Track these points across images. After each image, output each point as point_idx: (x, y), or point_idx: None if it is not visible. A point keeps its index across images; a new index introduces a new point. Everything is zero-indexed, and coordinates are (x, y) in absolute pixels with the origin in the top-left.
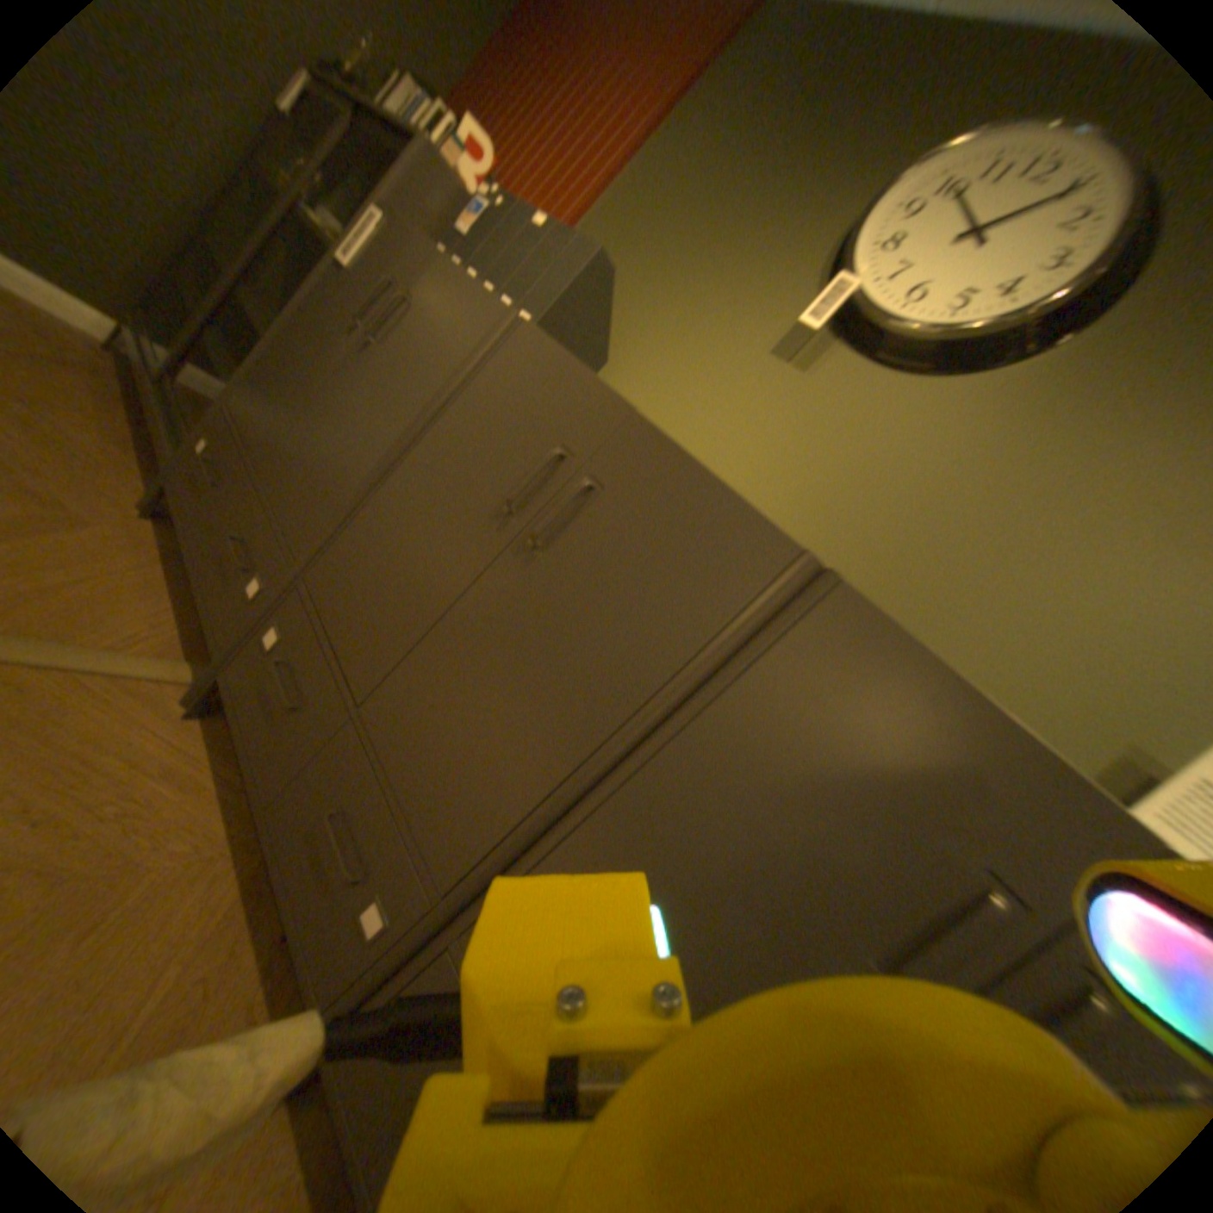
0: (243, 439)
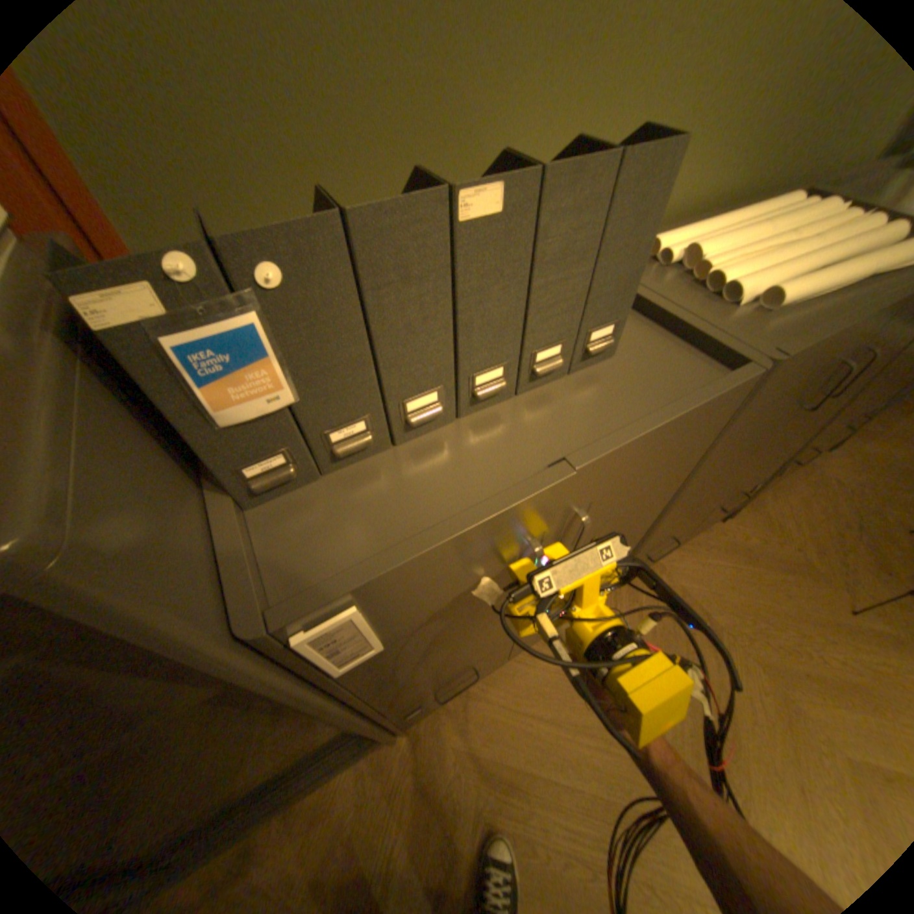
0: (462, 670)
